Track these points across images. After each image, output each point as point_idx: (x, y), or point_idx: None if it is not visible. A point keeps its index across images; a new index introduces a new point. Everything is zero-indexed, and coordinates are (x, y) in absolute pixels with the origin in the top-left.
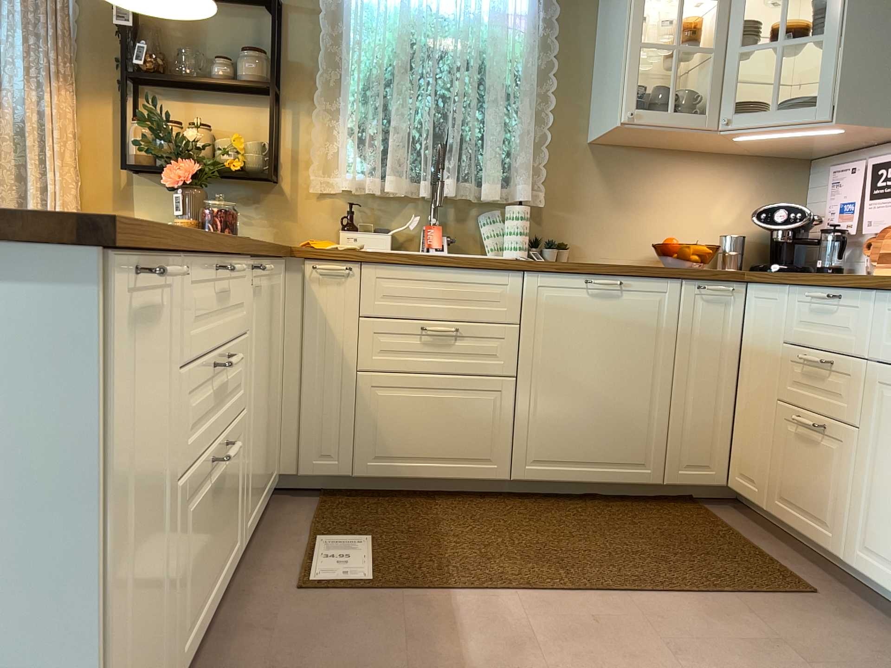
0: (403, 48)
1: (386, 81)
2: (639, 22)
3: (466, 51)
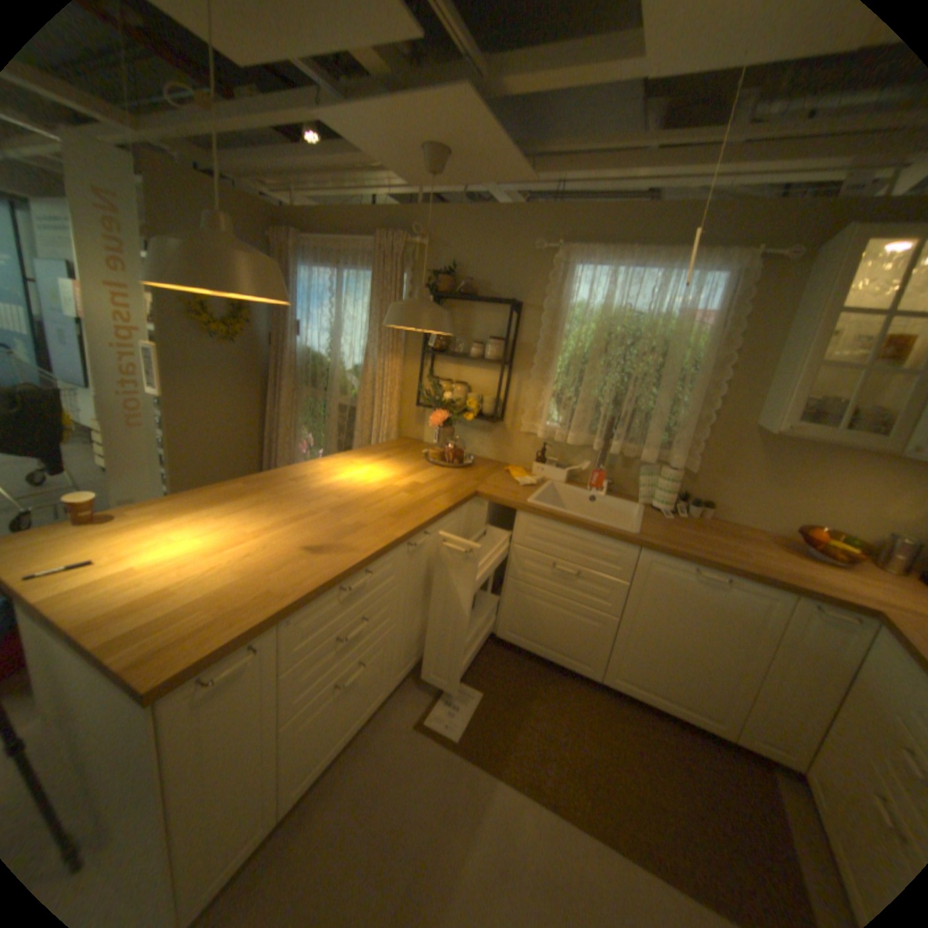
0: (598, 341)
1: (584, 360)
2: (825, 340)
3: (654, 340)
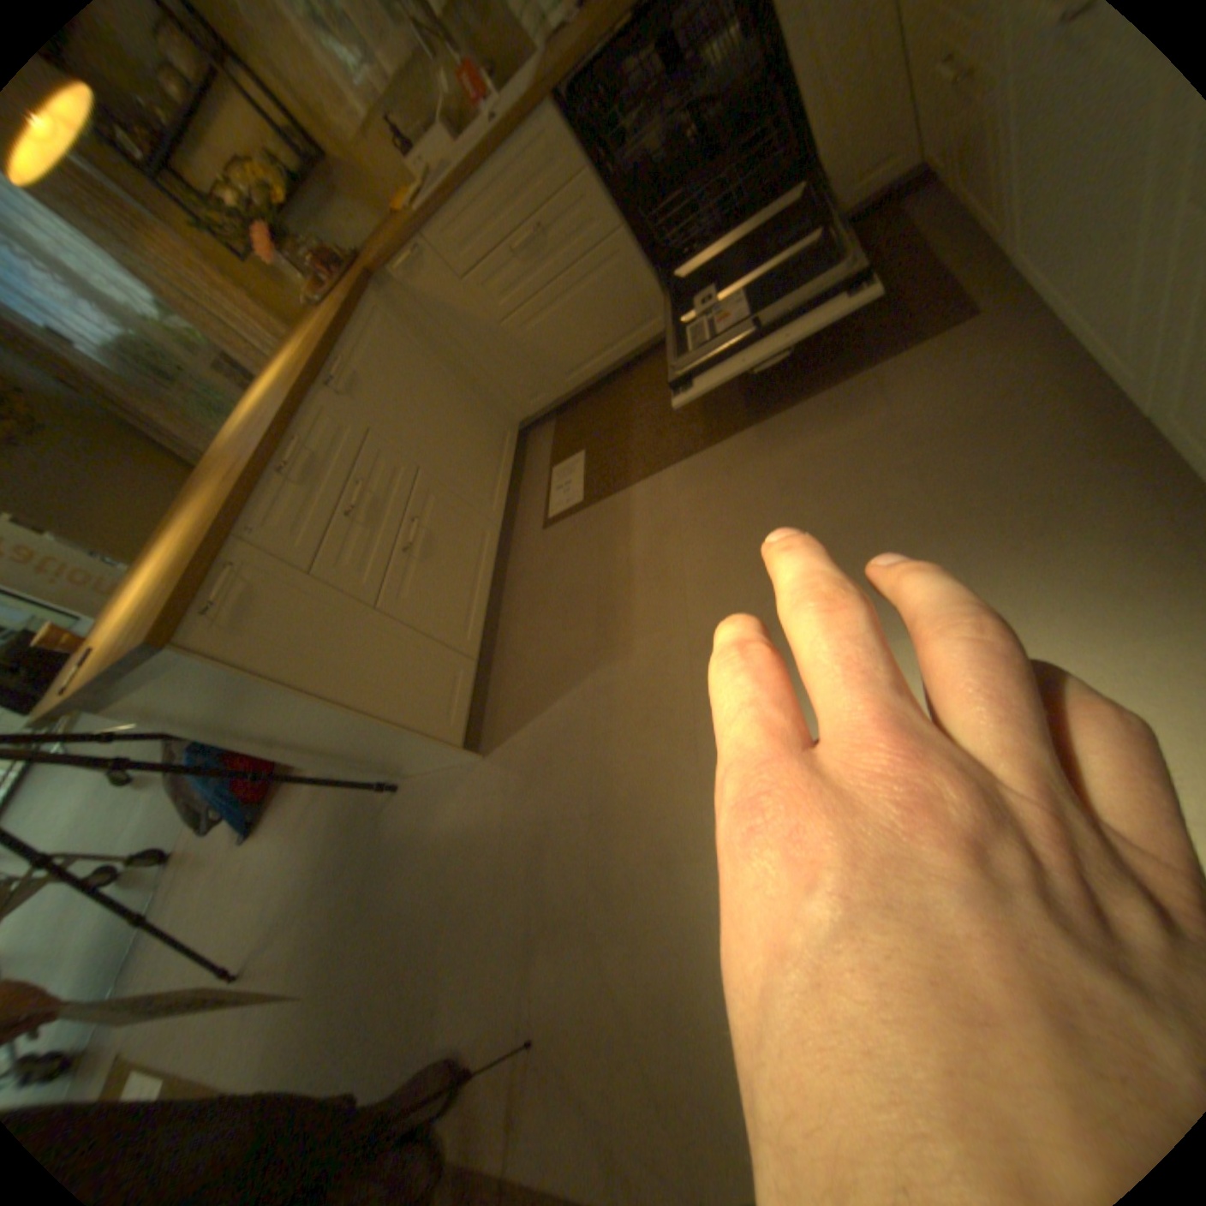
0: None
1: None
2: None
3: None
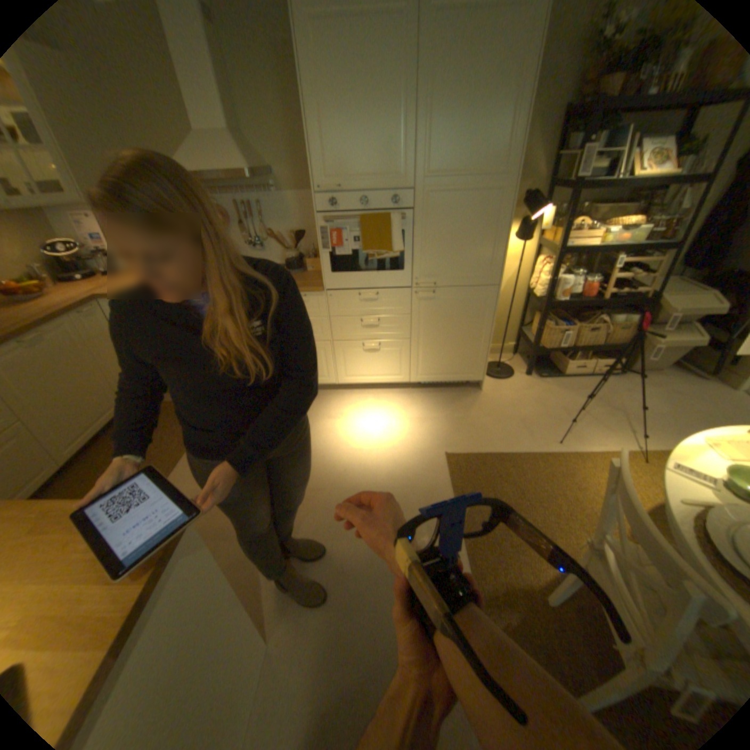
0: None
1: None
2: None
3: None
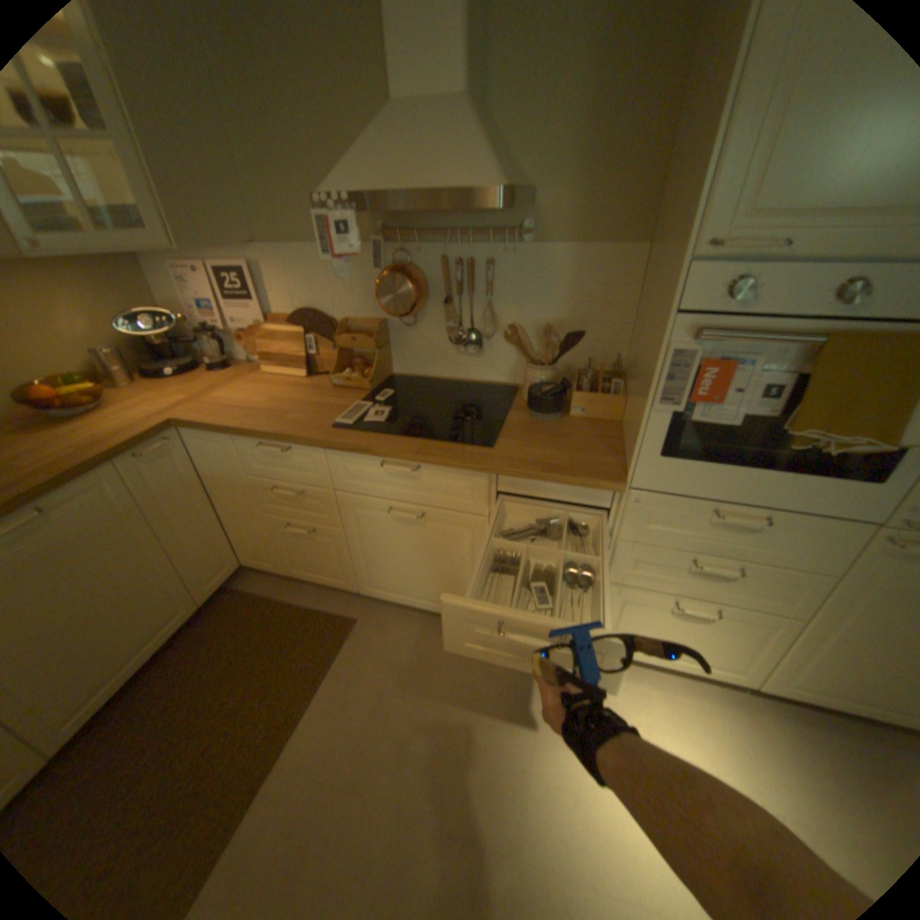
0: None
1: None
2: None
3: None
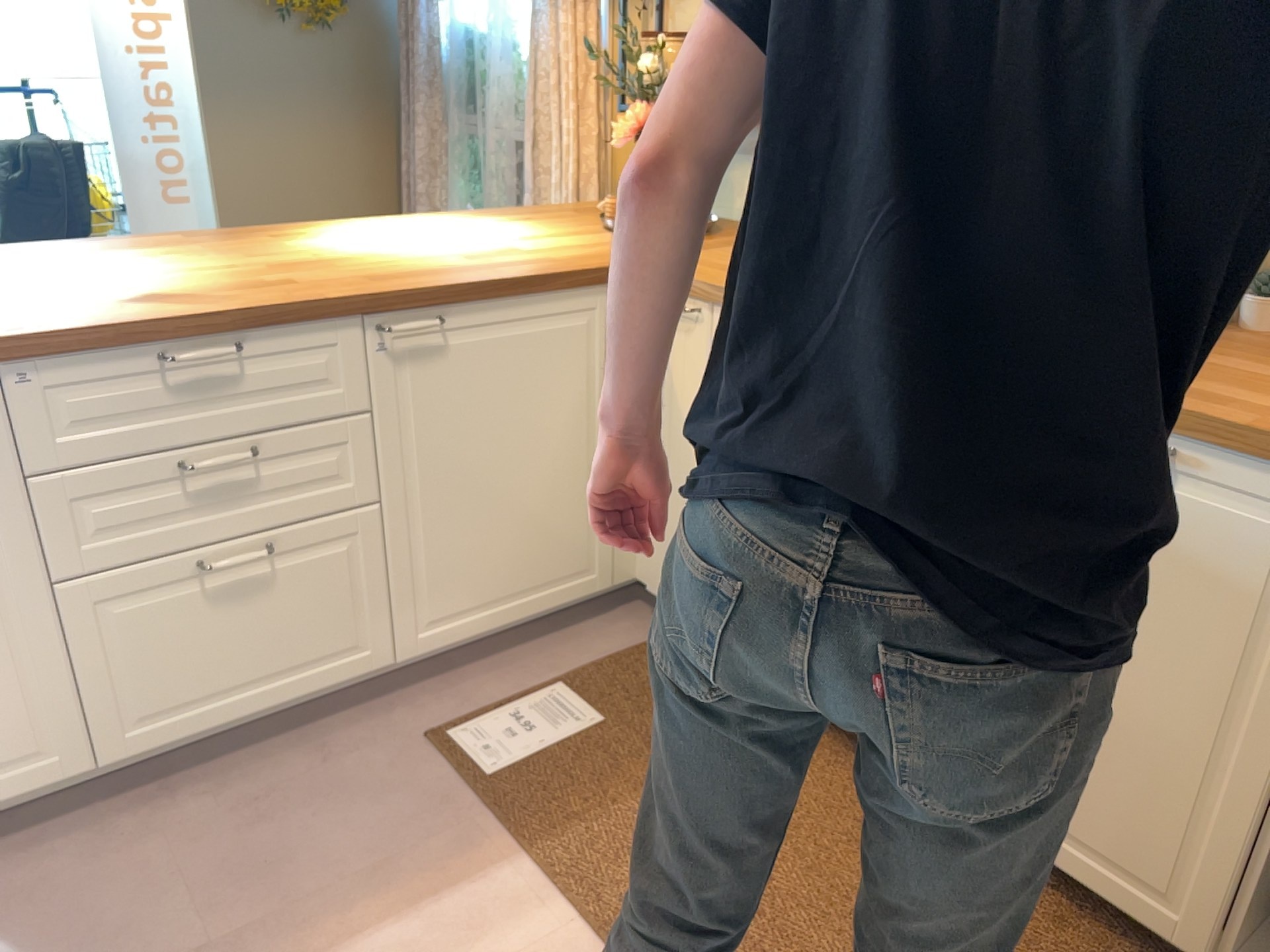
0: None
1: None
2: None
3: None
